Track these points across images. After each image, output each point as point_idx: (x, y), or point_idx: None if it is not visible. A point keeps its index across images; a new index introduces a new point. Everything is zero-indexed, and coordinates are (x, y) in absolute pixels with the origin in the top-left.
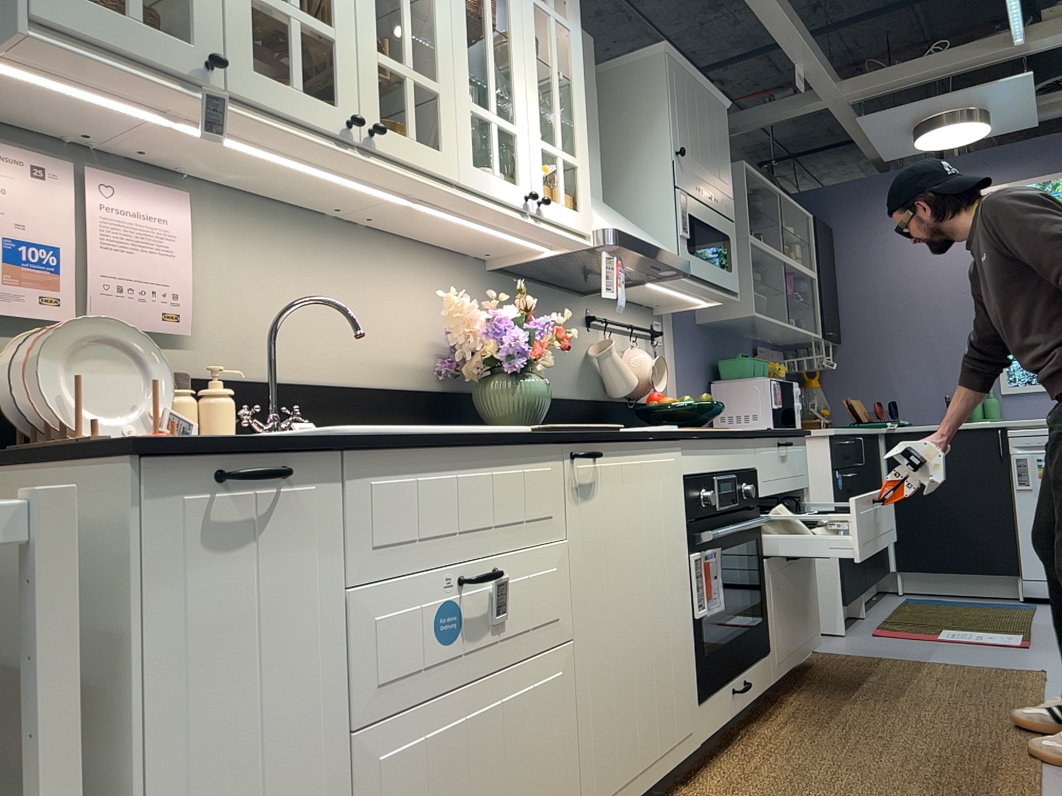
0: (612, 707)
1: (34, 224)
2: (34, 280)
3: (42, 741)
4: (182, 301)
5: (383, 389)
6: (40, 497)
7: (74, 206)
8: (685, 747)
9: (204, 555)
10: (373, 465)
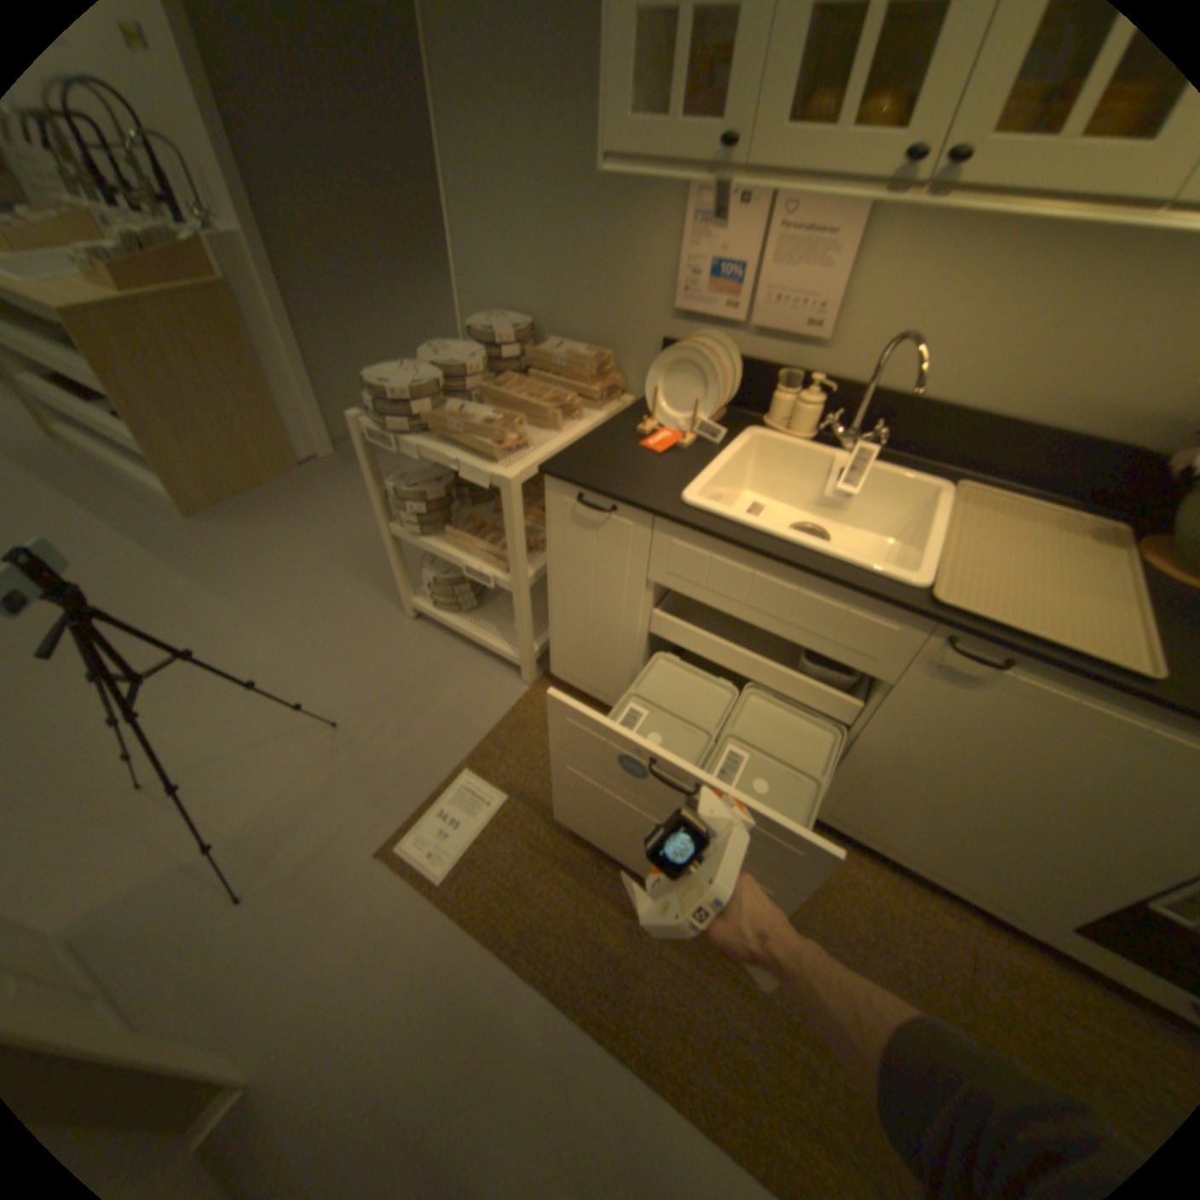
0: (890, 804)
1: (733, 244)
2: (725, 288)
3: (512, 551)
4: (830, 308)
5: (1061, 429)
6: (504, 479)
7: (765, 223)
8: (1004, 915)
9: (575, 526)
10: (680, 533)
